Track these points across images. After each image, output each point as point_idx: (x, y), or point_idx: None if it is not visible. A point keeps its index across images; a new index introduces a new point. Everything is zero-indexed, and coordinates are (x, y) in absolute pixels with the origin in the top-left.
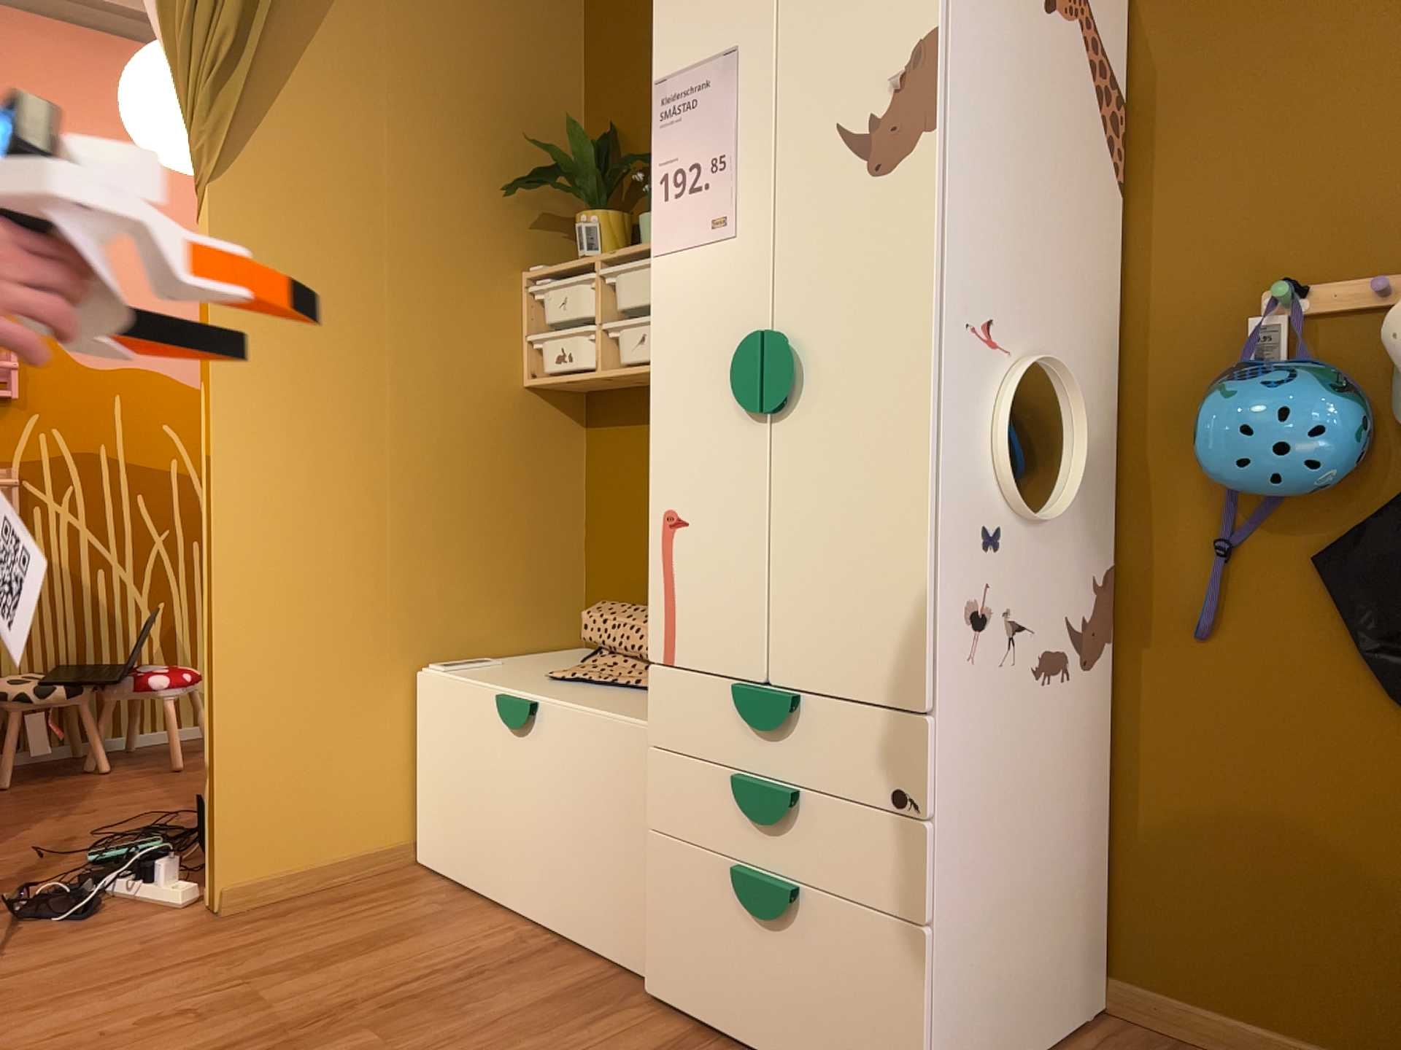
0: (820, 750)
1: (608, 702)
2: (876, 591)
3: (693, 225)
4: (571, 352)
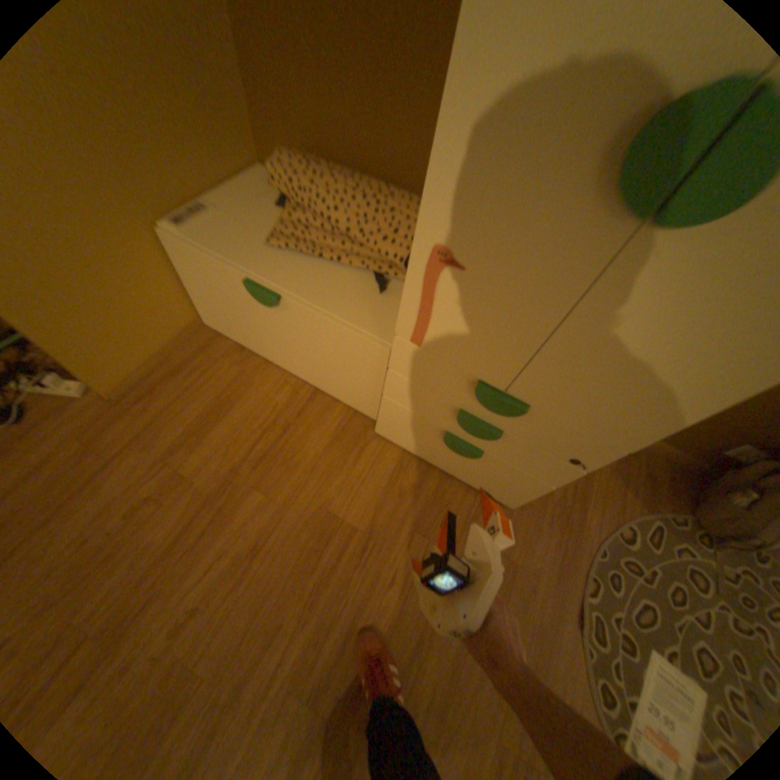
0: (529, 427)
1: (331, 292)
2: (647, 399)
3: None
4: None
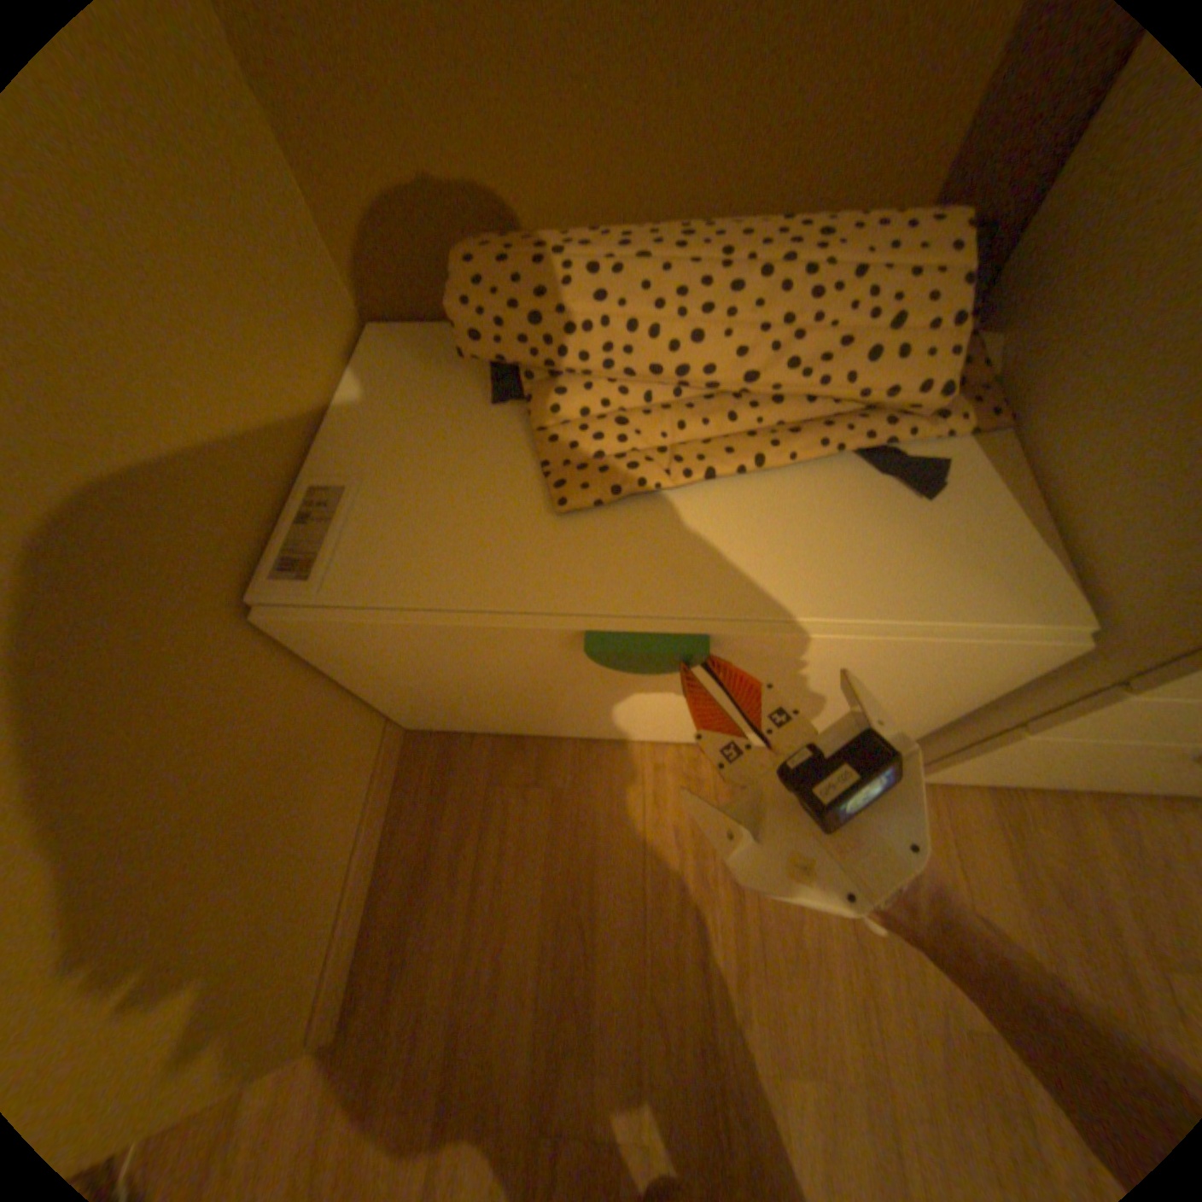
0: None
1: (813, 551)
2: None
3: None
4: None
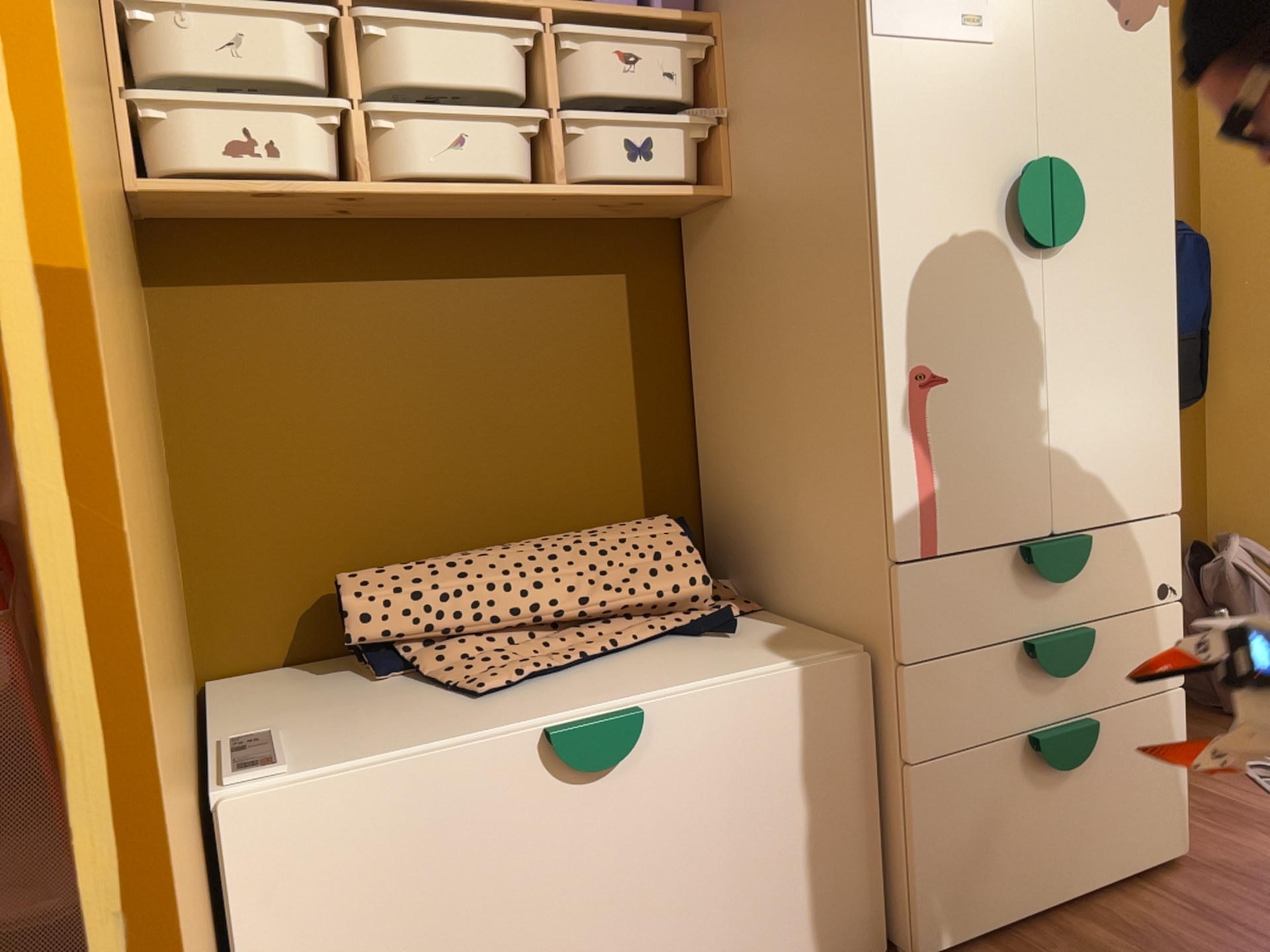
0: (1100, 577)
1: (681, 668)
2: (1143, 415)
3: (934, 12)
4: (277, 145)
